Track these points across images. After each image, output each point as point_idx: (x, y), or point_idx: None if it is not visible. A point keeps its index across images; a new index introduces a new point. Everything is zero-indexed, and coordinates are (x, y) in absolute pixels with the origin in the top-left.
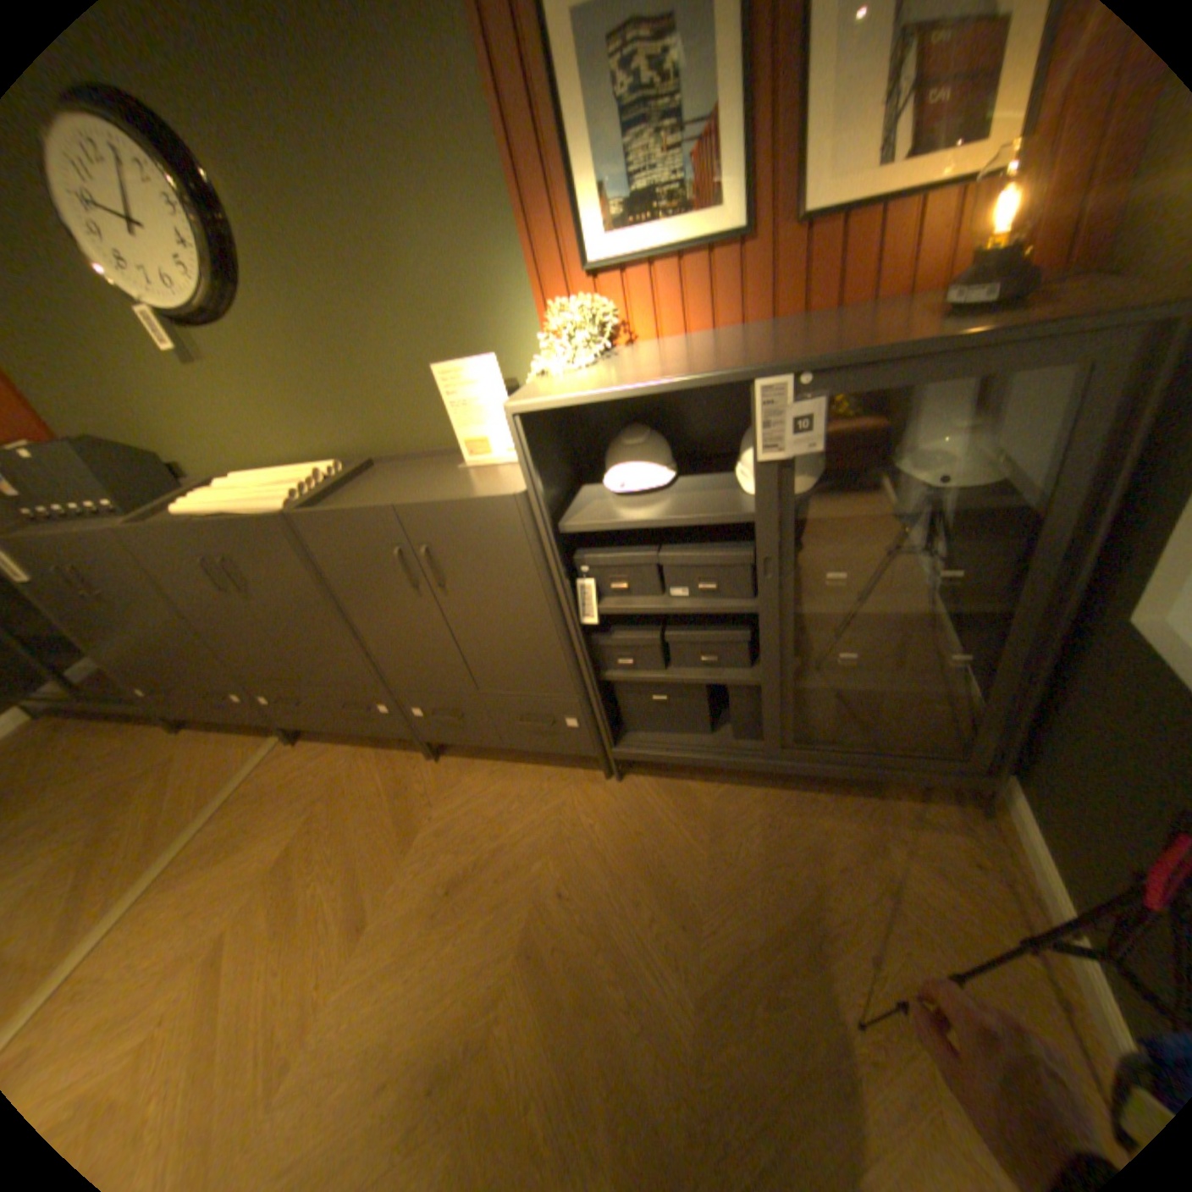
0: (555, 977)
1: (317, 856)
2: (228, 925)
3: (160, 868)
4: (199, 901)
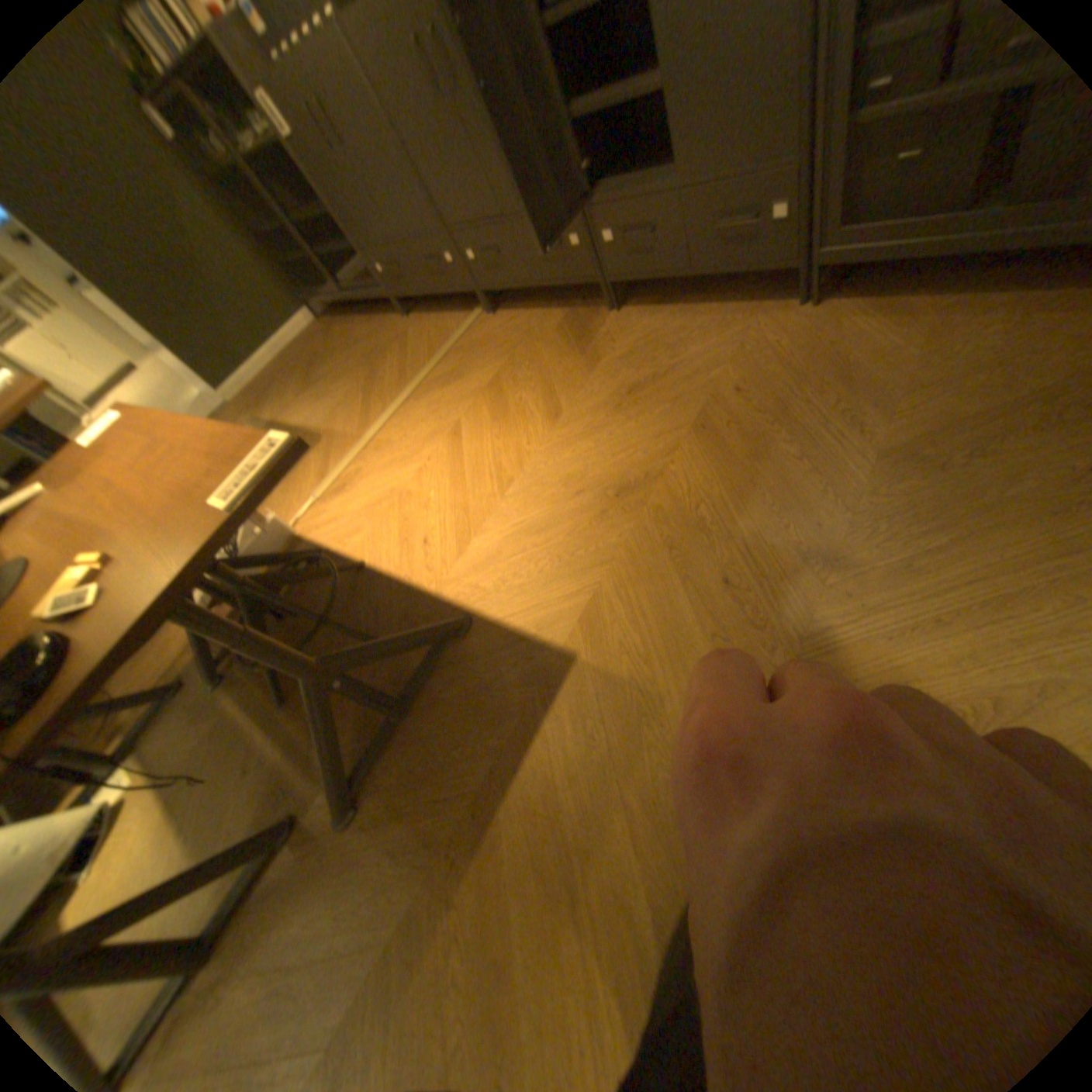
0: (733, 439)
1: (522, 377)
2: (463, 416)
3: (414, 389)
4: (442, 405)
